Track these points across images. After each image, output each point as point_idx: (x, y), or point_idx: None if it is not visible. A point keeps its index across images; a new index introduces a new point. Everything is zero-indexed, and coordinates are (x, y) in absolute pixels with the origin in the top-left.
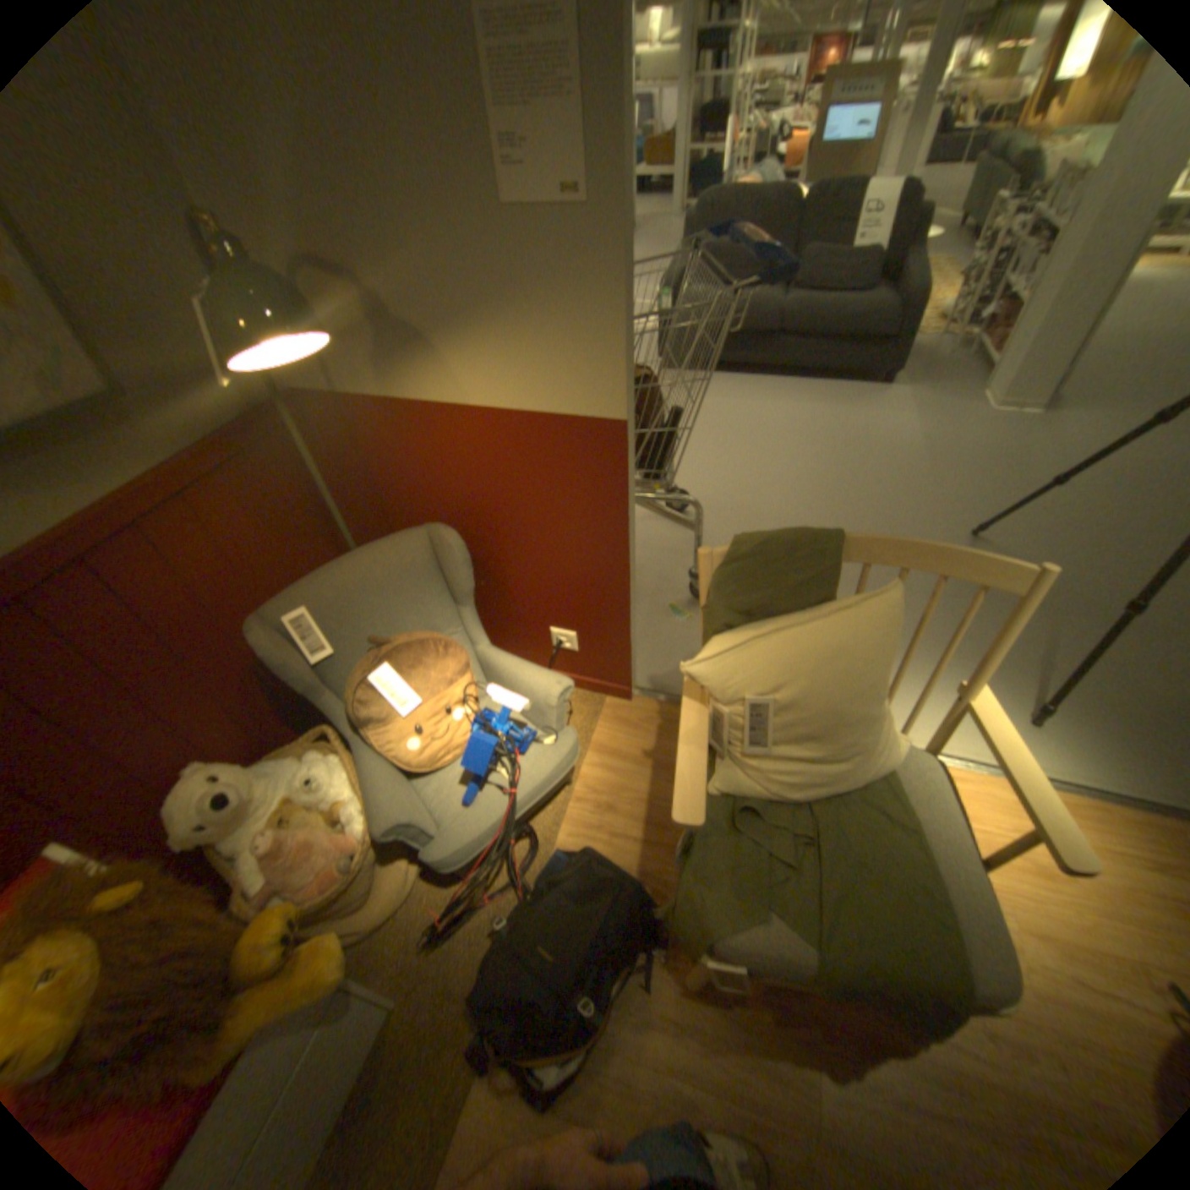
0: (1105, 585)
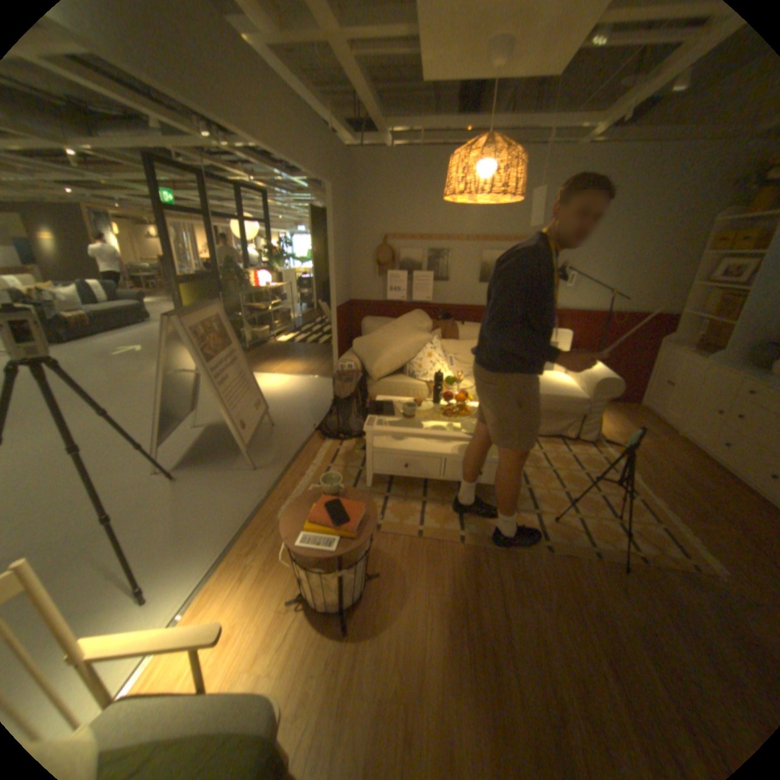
0: (86, 519)
